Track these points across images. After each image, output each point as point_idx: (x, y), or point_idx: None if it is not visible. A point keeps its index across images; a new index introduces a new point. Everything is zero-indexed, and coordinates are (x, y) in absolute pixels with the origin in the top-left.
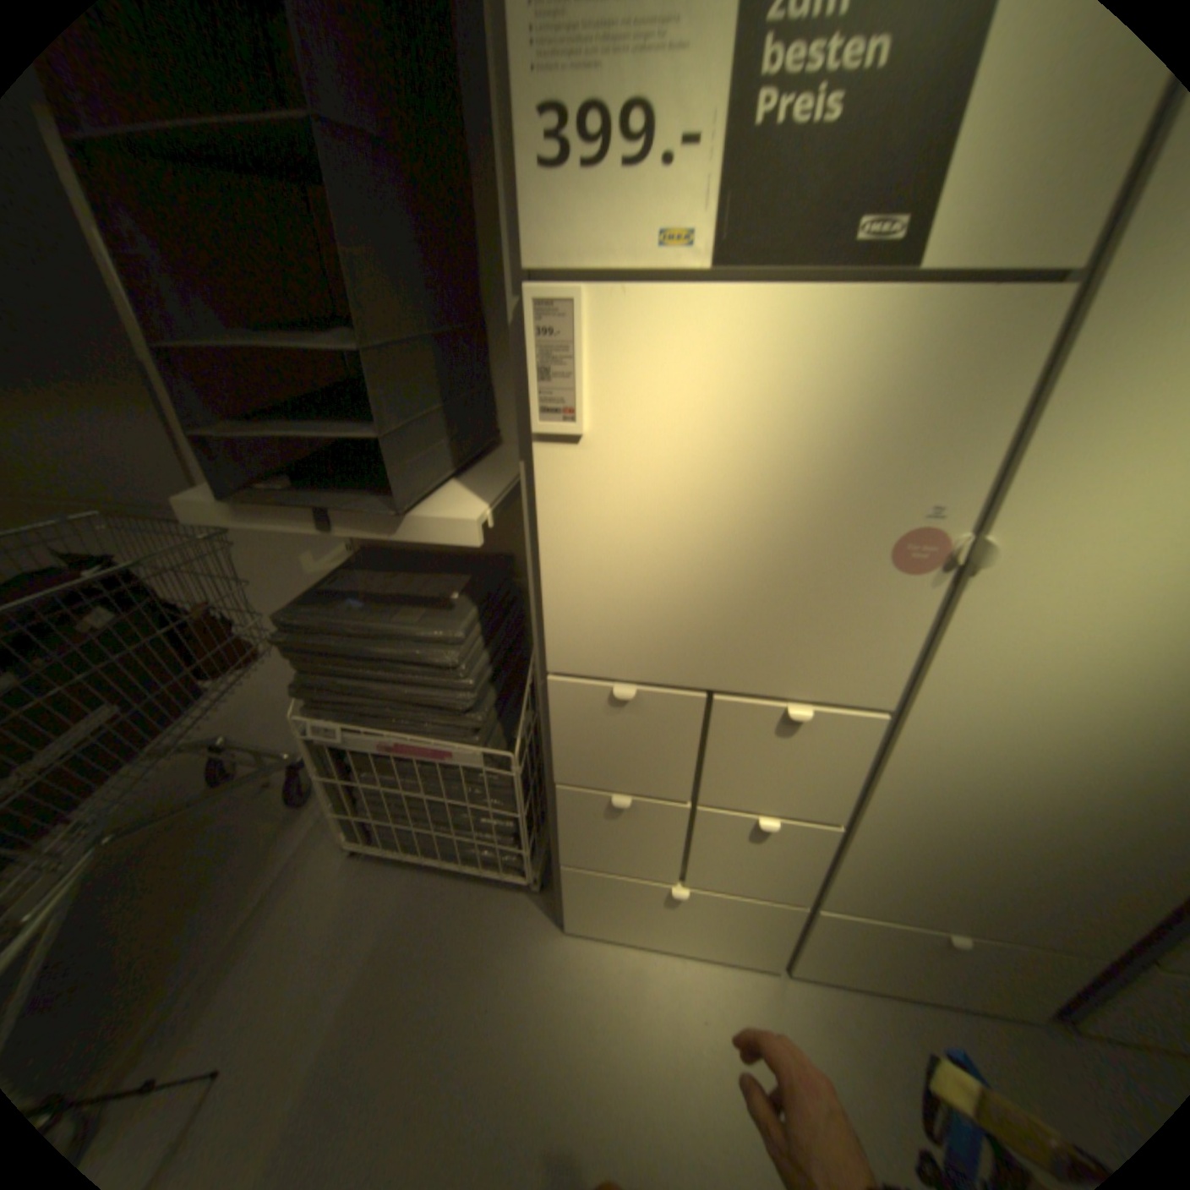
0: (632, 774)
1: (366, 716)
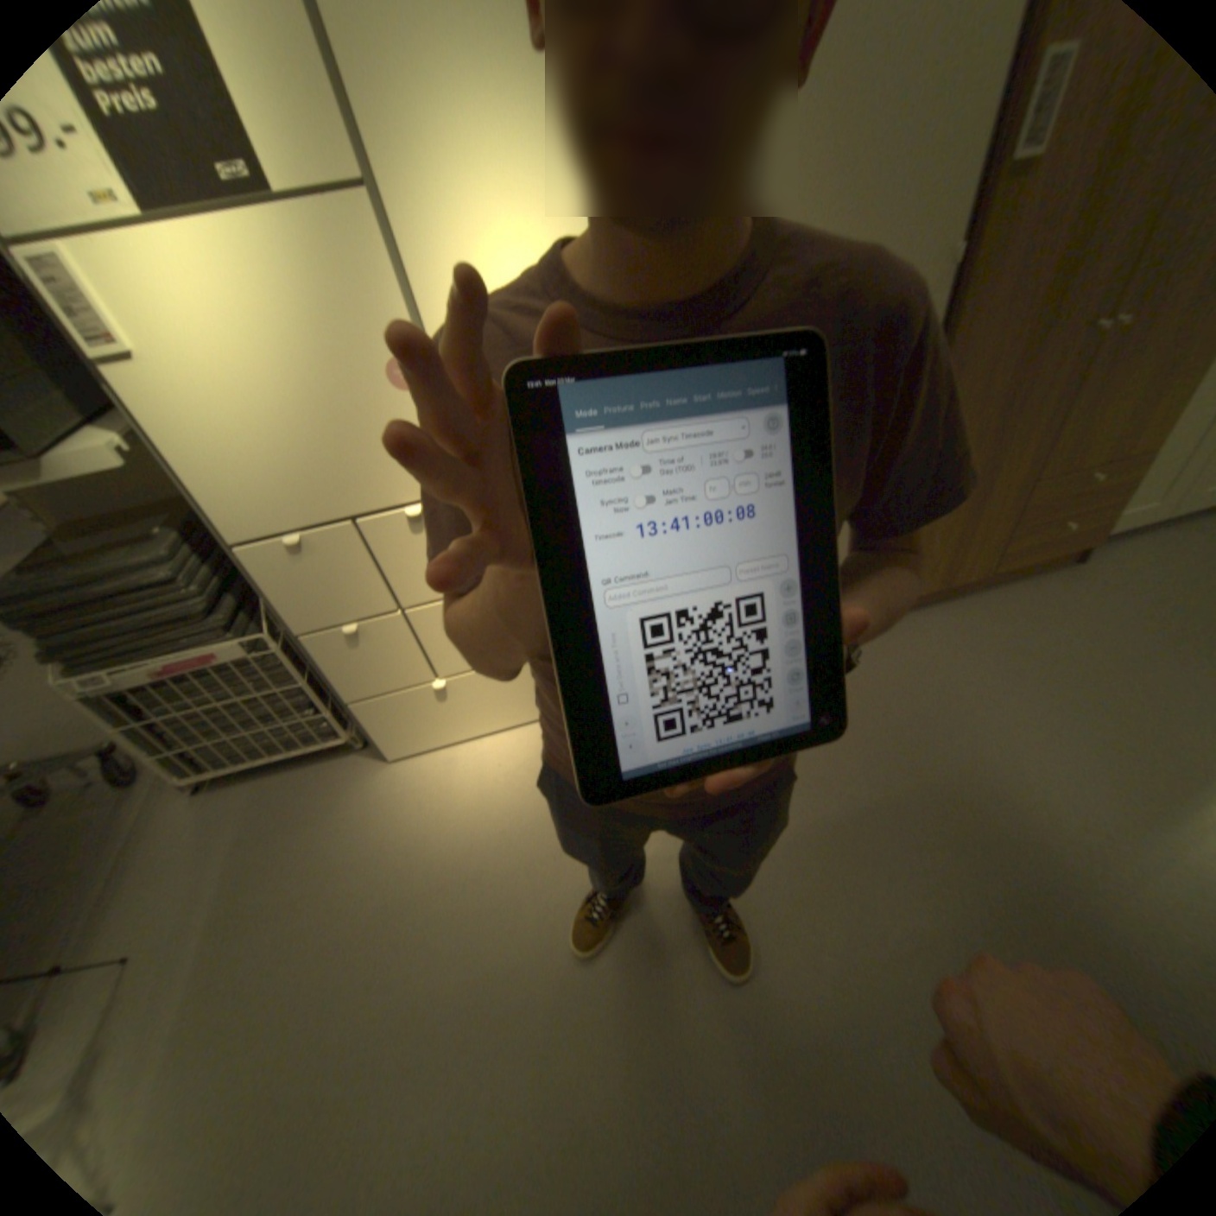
0: (342, 605)
1: (122, 658)
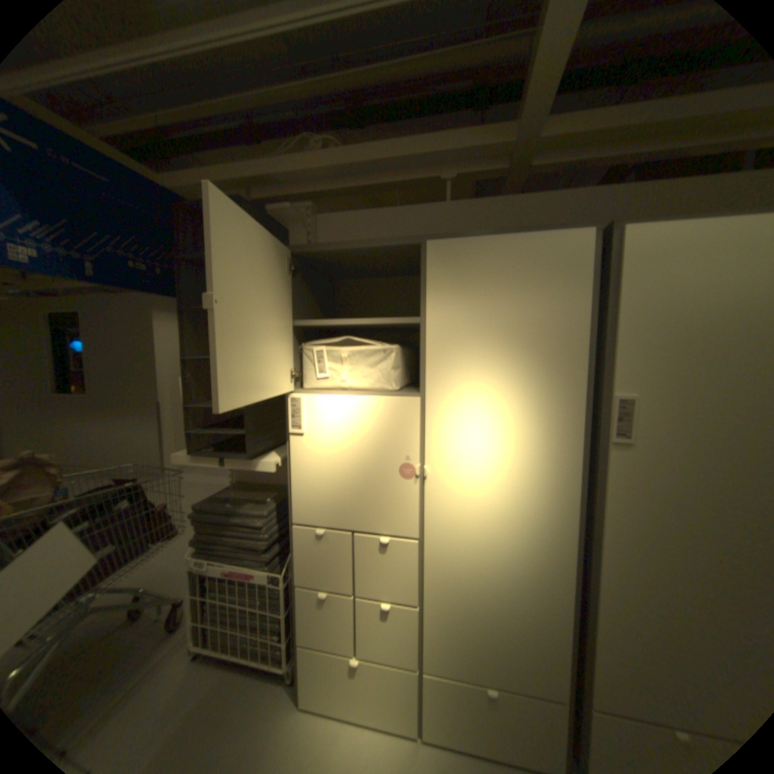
0: (326, 579)
1: (218, 558)
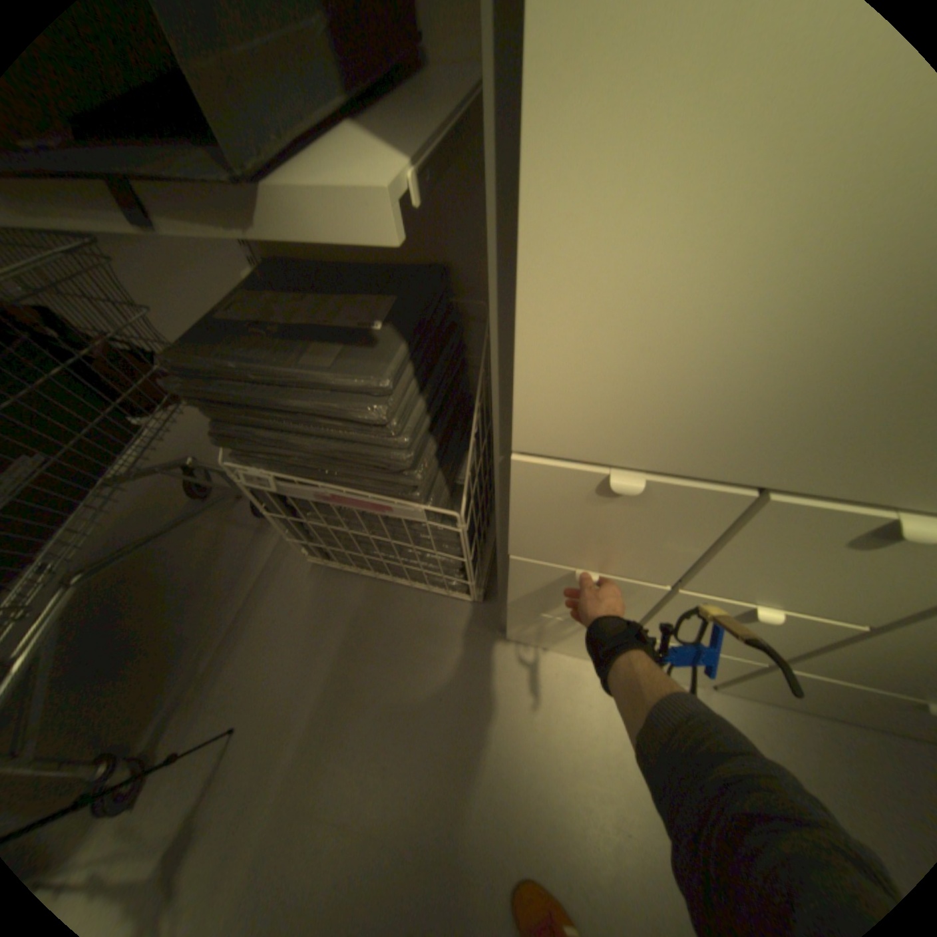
0: (606, 557)
1: (296, 467)
